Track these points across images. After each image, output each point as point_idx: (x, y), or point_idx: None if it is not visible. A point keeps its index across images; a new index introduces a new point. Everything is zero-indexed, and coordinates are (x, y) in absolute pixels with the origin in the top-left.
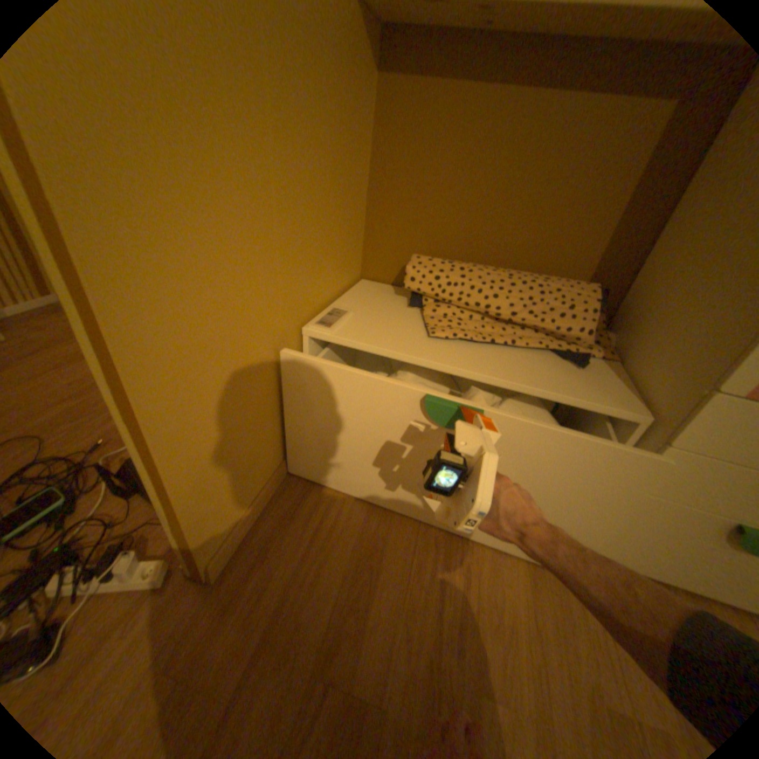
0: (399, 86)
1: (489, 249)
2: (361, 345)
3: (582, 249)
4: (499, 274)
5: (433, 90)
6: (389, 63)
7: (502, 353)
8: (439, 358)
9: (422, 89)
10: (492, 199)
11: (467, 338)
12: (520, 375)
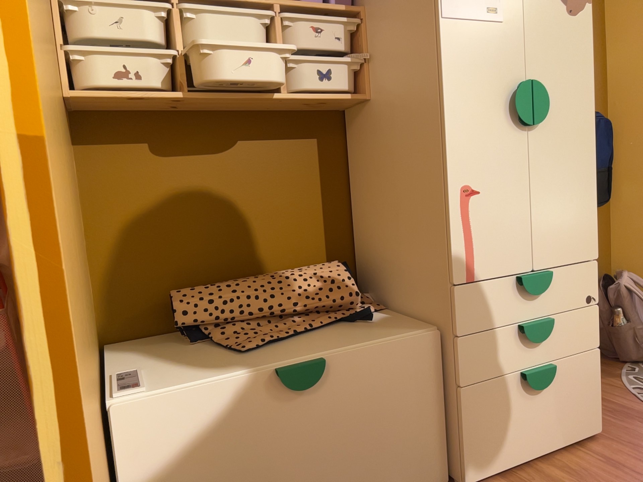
0: (102, 154)
1: (238, 263)
2: (188, 388)
3: (311, 239)
4: (263, 278)
5: (138, 152)
6: (86, 138)
7: (311, 338)
8: (271, 363)
9: (127, 153)
10: (223, 222)
11: (275, 340)
12: (340, 344)
